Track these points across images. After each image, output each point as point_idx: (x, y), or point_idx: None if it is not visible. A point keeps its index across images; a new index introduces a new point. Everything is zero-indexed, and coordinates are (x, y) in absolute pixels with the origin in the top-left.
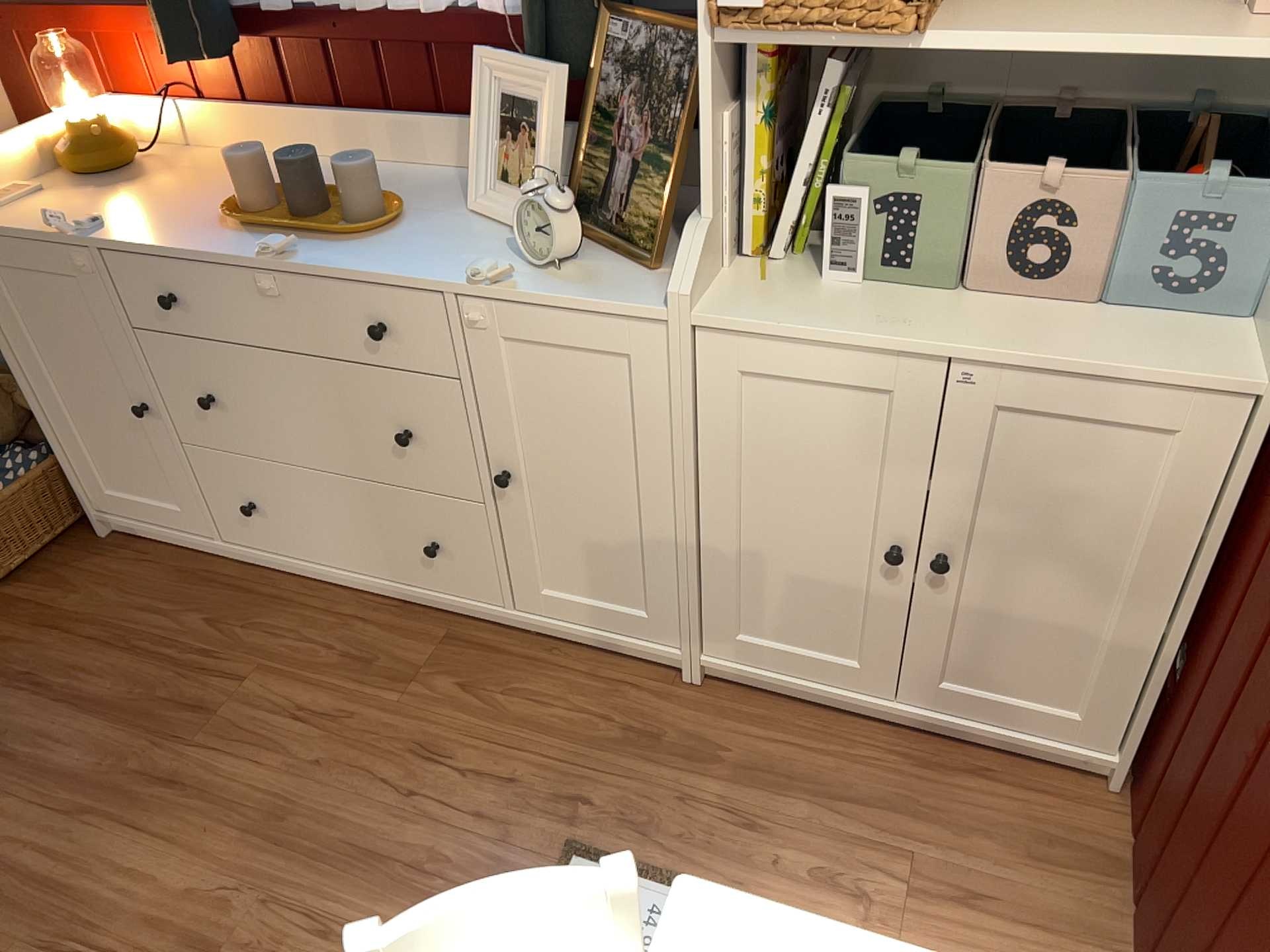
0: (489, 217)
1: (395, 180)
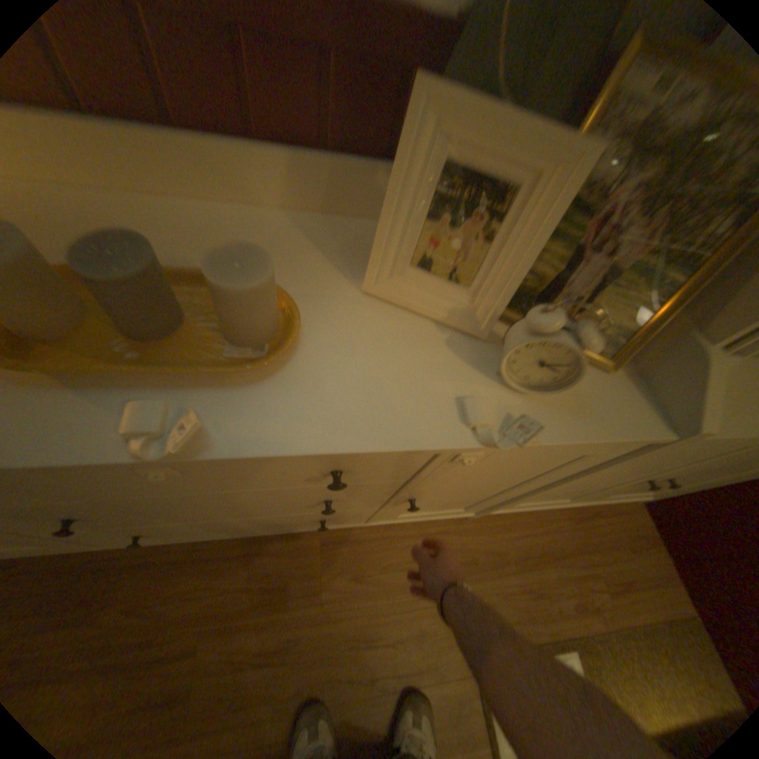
0: (394, 305)
1: (225, 238)
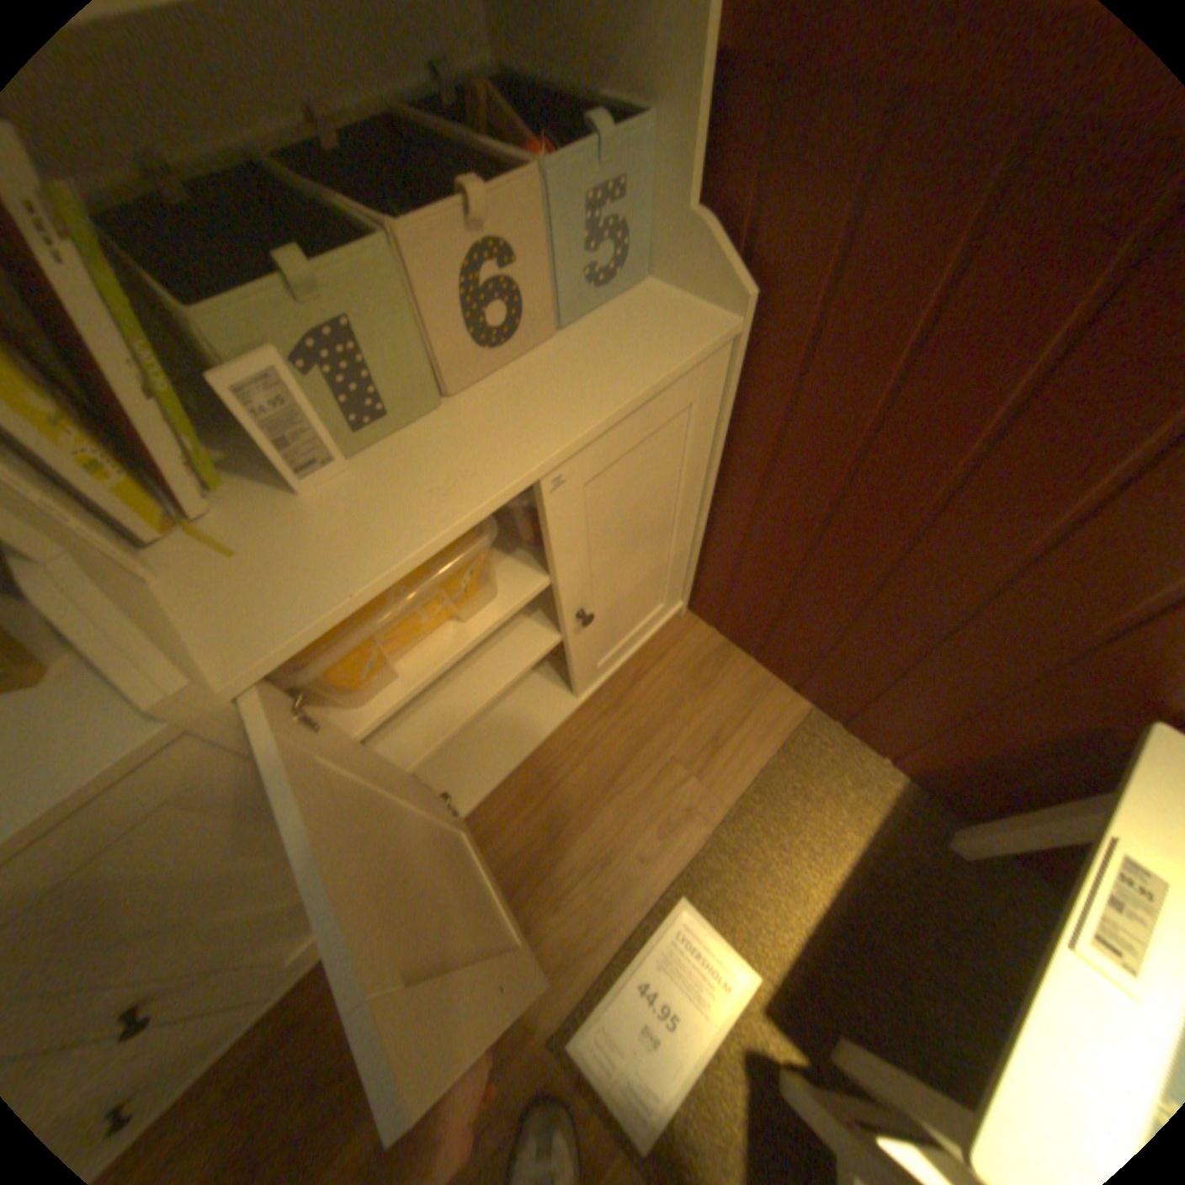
0: None
1: None
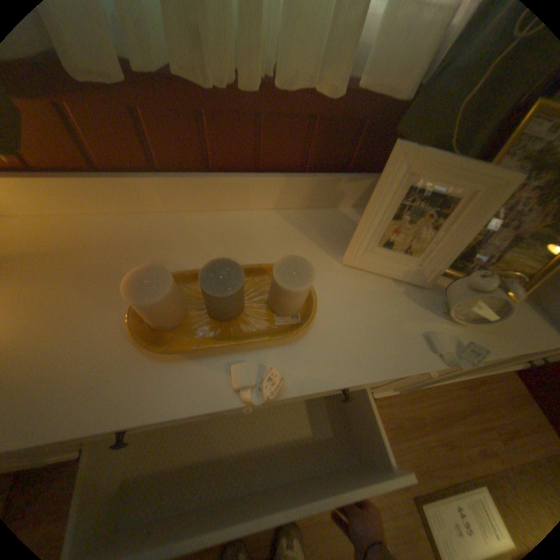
0: (364, 270)
1: (247, 236)
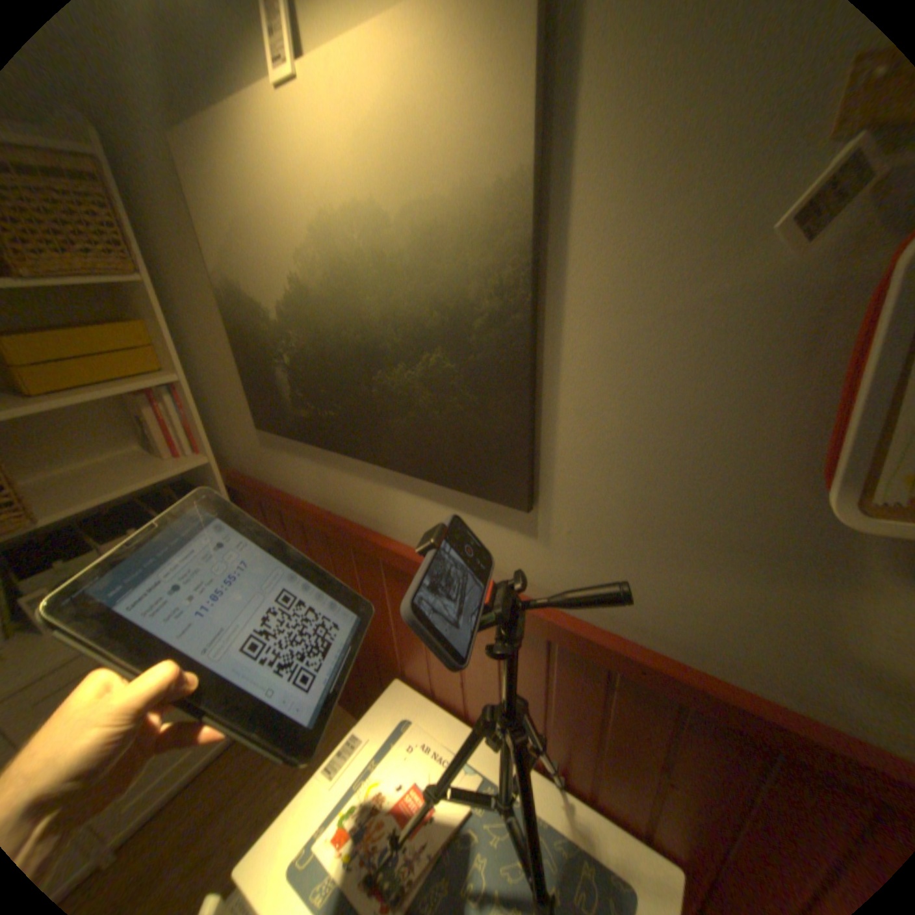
0: None
1: None
